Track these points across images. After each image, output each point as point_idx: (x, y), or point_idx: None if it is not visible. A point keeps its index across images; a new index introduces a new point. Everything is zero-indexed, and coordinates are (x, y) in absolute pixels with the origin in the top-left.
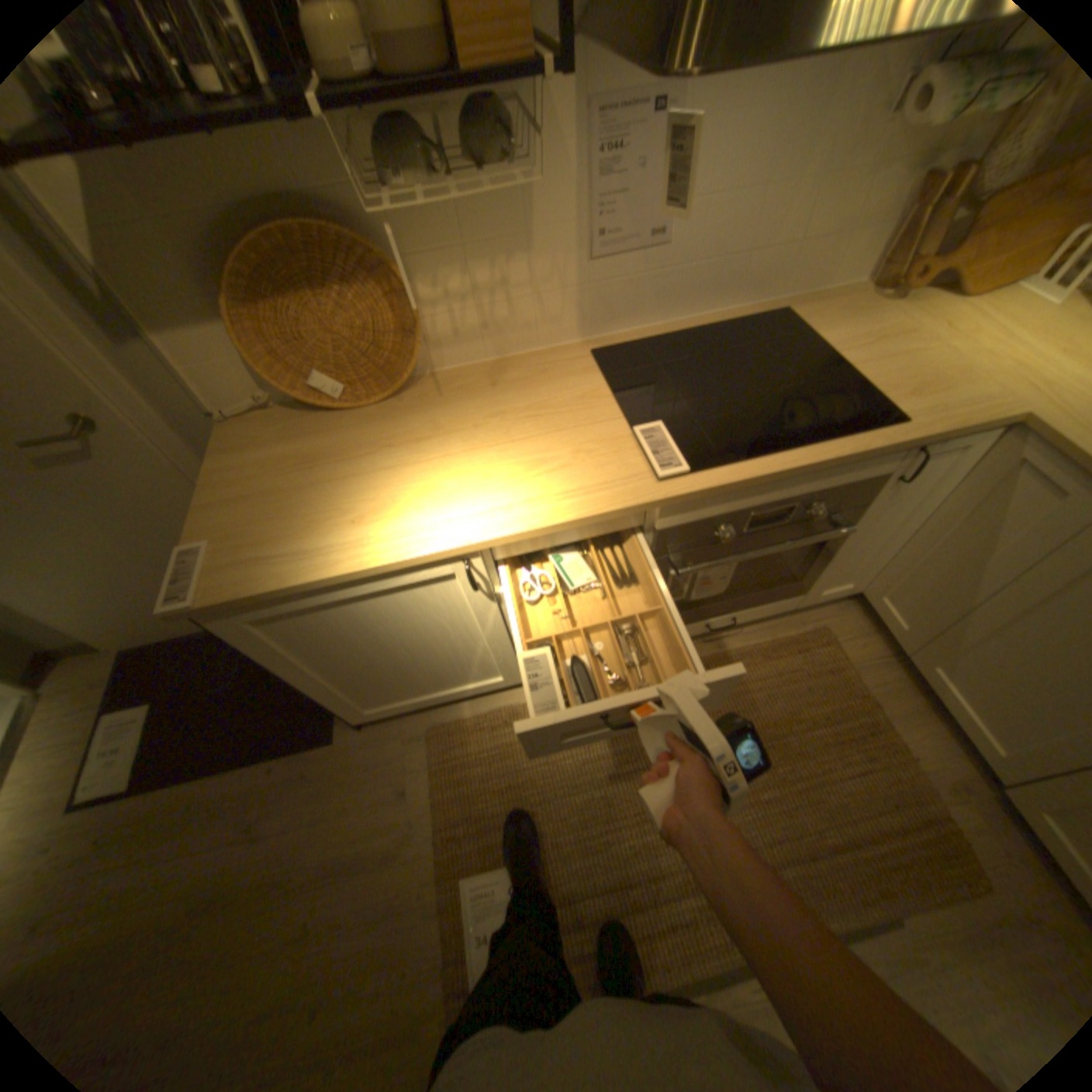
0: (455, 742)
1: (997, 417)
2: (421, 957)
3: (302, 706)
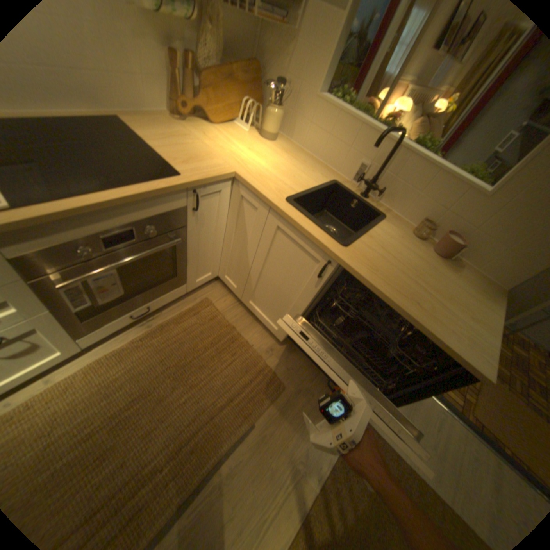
0: None
1: (223, 173)
2: None
3: None
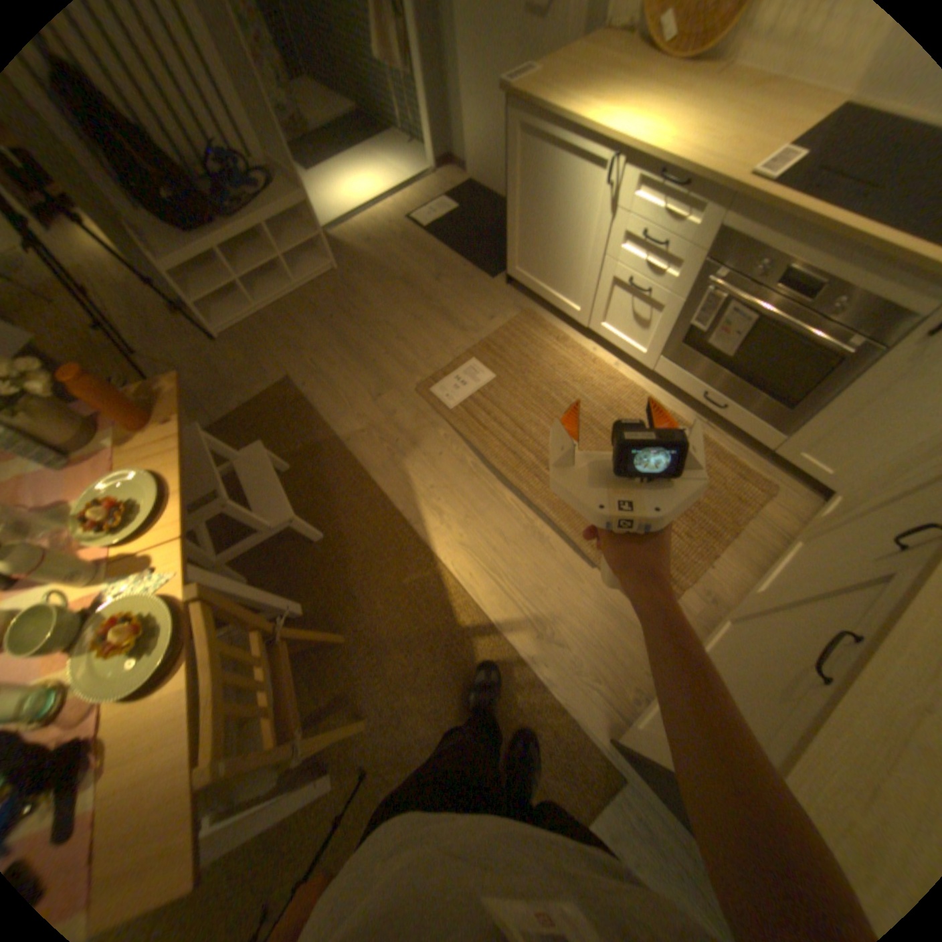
0: (529, 324)
1: None
2: (436, 363)
3: (498, 257)
